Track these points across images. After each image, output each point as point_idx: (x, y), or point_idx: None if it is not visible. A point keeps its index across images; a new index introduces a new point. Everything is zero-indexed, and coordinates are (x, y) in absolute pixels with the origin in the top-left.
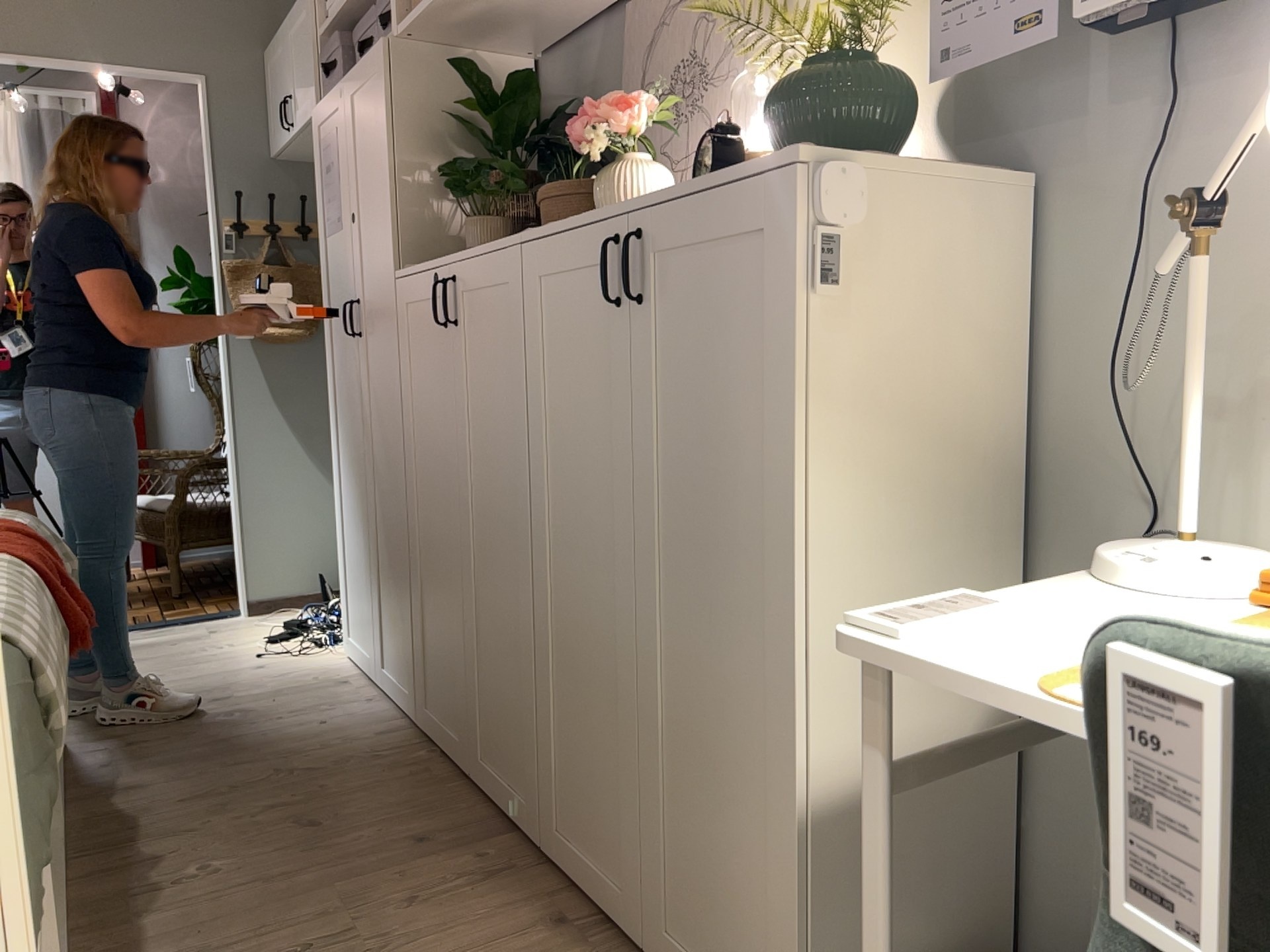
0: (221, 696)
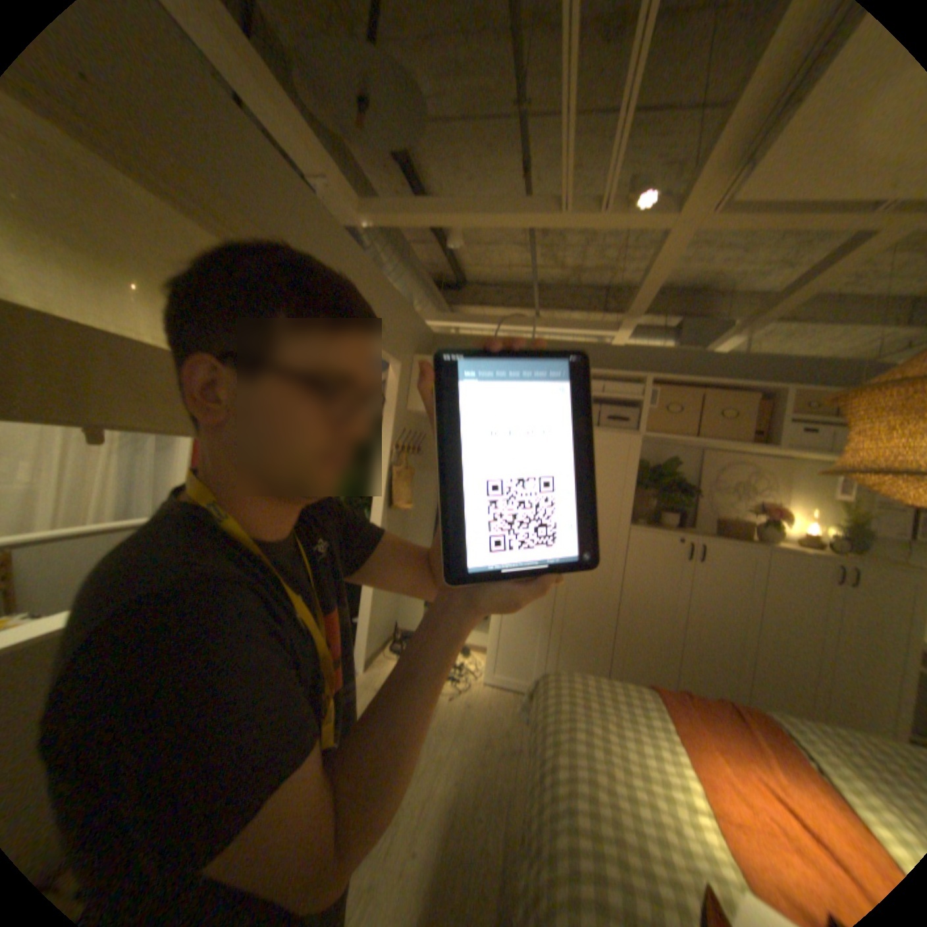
0: (502, 733)
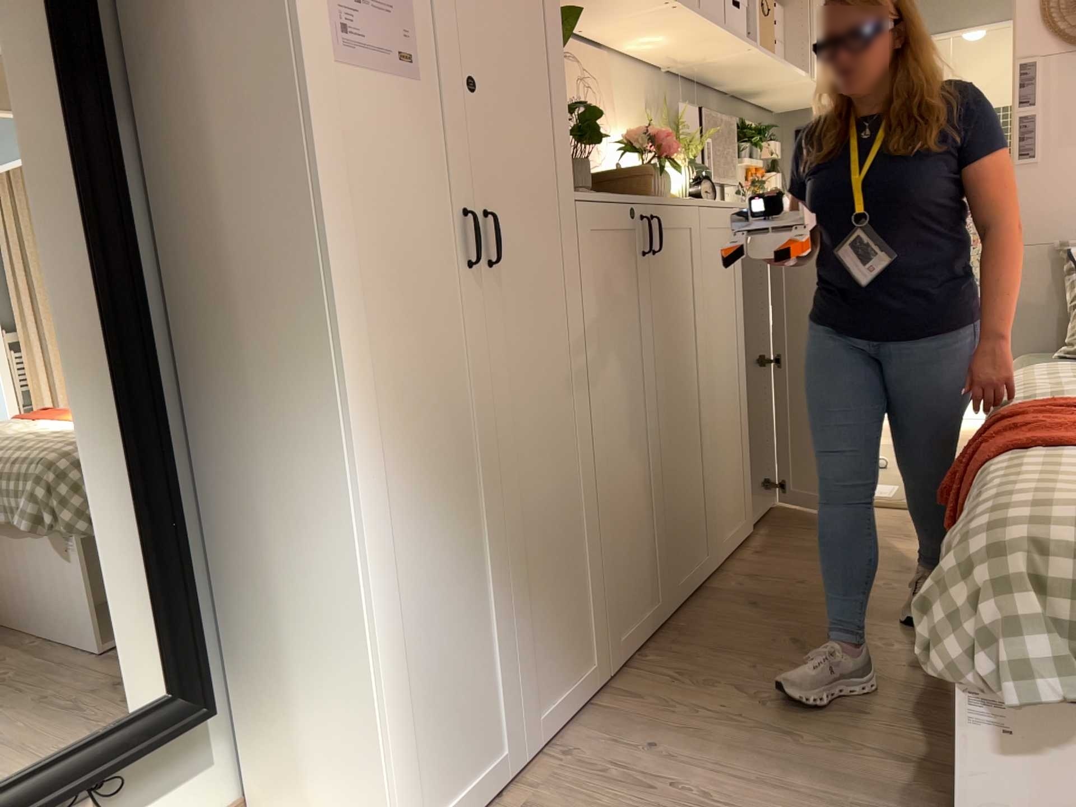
0: None
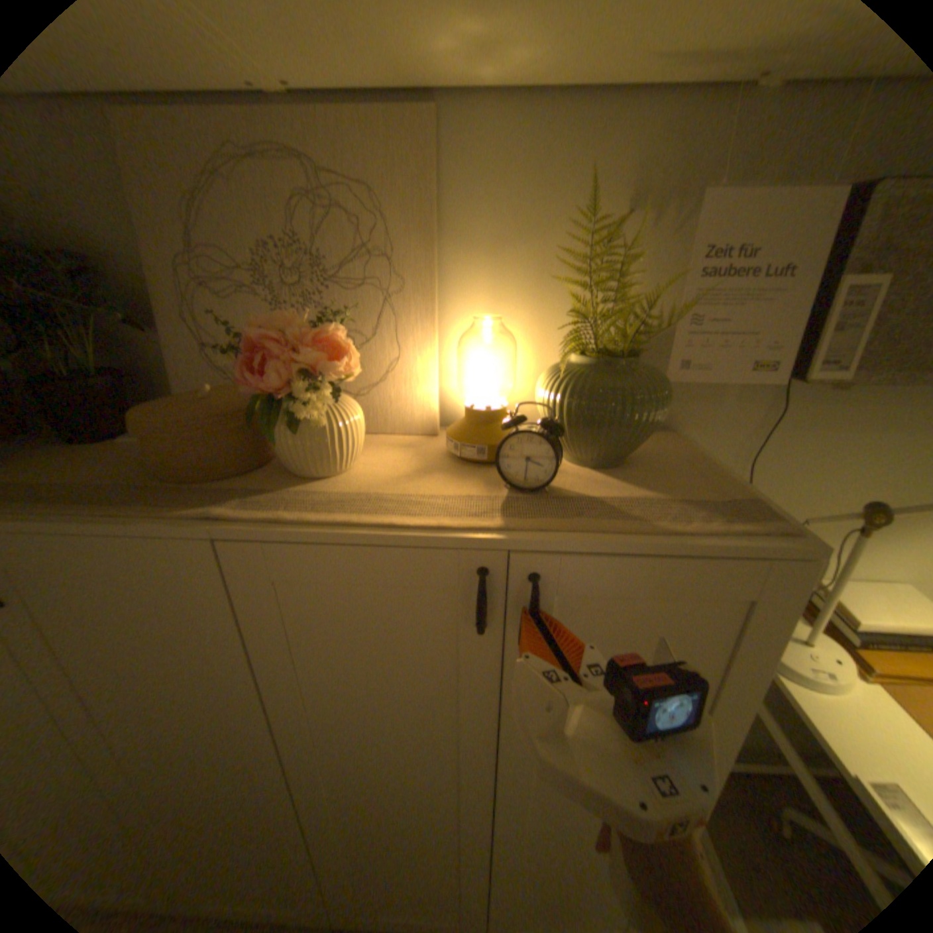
0: None
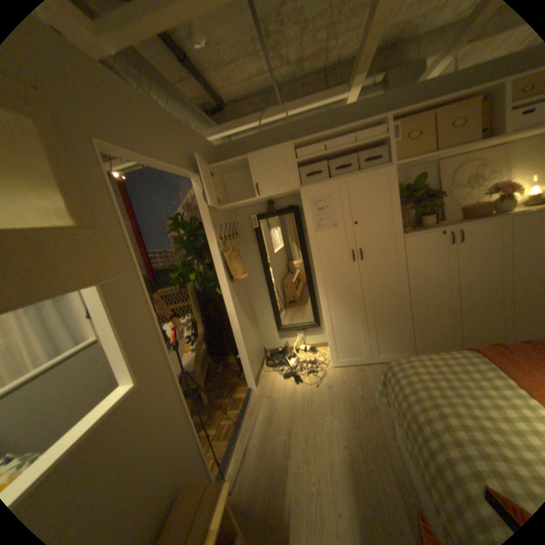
0: (359, 397)
